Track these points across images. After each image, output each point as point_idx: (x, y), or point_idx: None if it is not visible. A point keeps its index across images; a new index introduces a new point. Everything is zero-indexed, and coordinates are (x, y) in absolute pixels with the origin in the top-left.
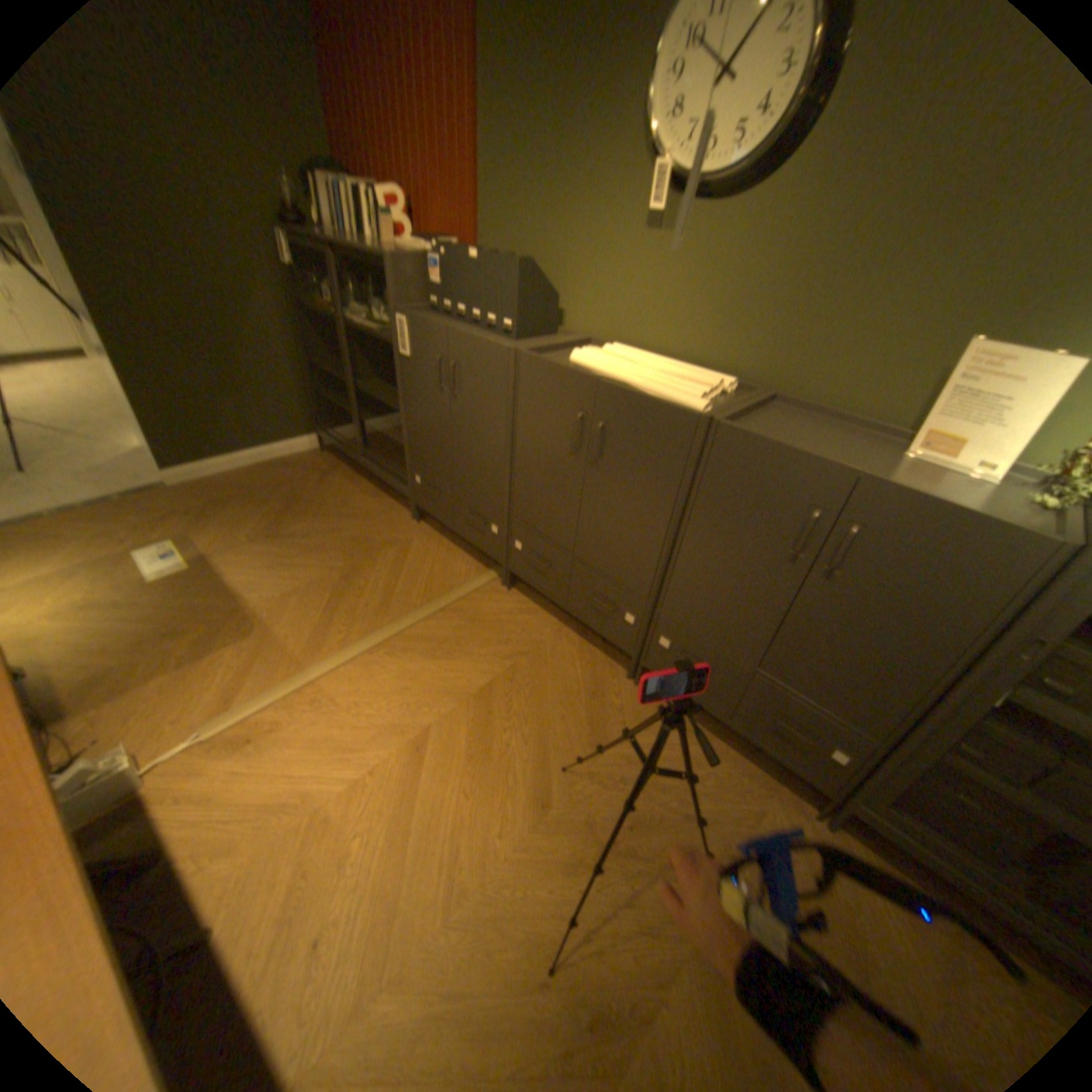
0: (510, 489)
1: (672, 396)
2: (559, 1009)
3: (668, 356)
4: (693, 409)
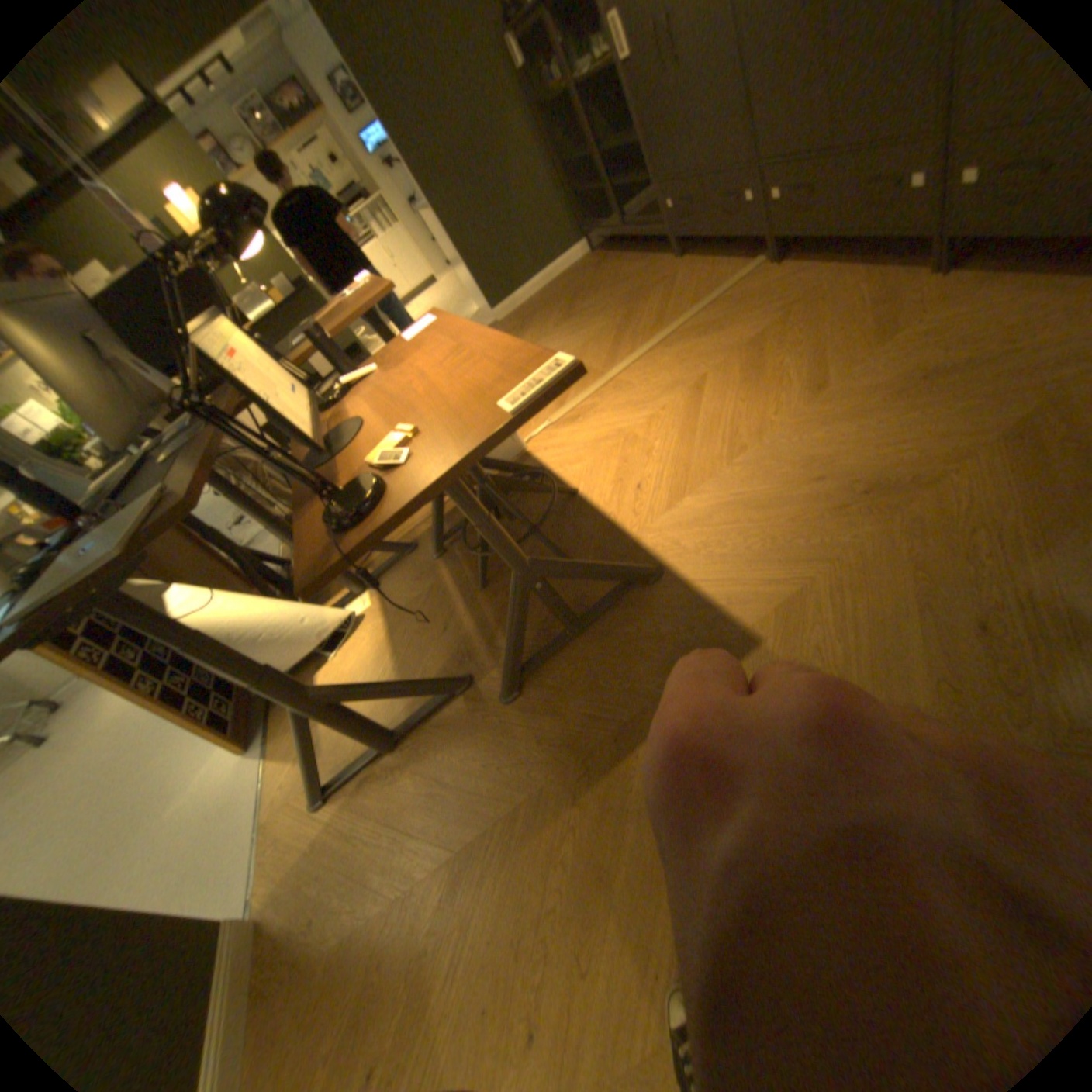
0: (752, 128)
1: None
2: (832, 488)
3: None
4: None
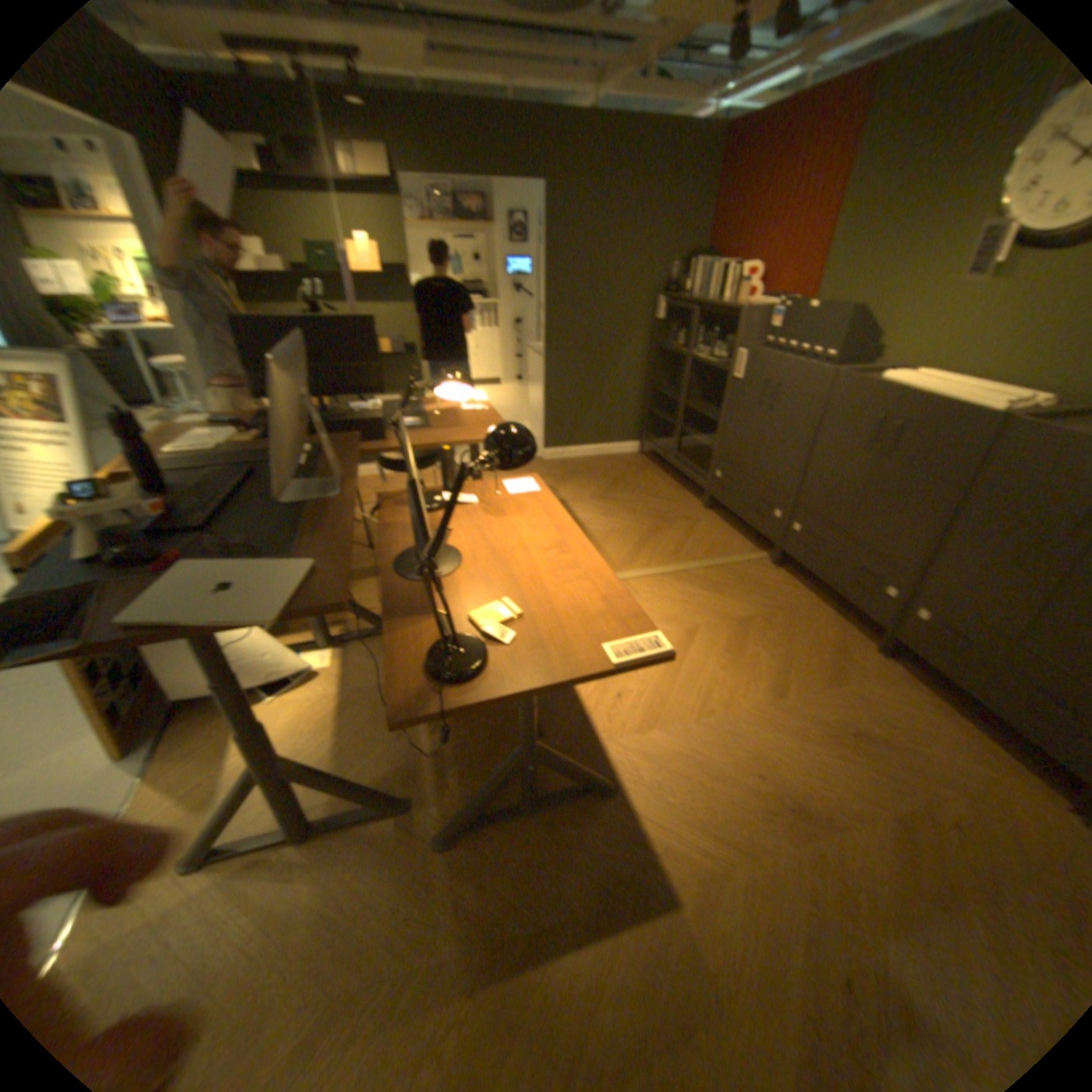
0: (801, 481)
1: (973, 402)
2: (769, 792)
3: (984, 380)
4: (991, 410)
